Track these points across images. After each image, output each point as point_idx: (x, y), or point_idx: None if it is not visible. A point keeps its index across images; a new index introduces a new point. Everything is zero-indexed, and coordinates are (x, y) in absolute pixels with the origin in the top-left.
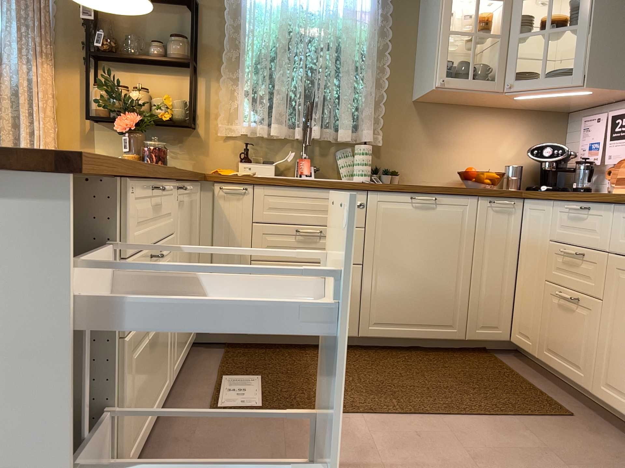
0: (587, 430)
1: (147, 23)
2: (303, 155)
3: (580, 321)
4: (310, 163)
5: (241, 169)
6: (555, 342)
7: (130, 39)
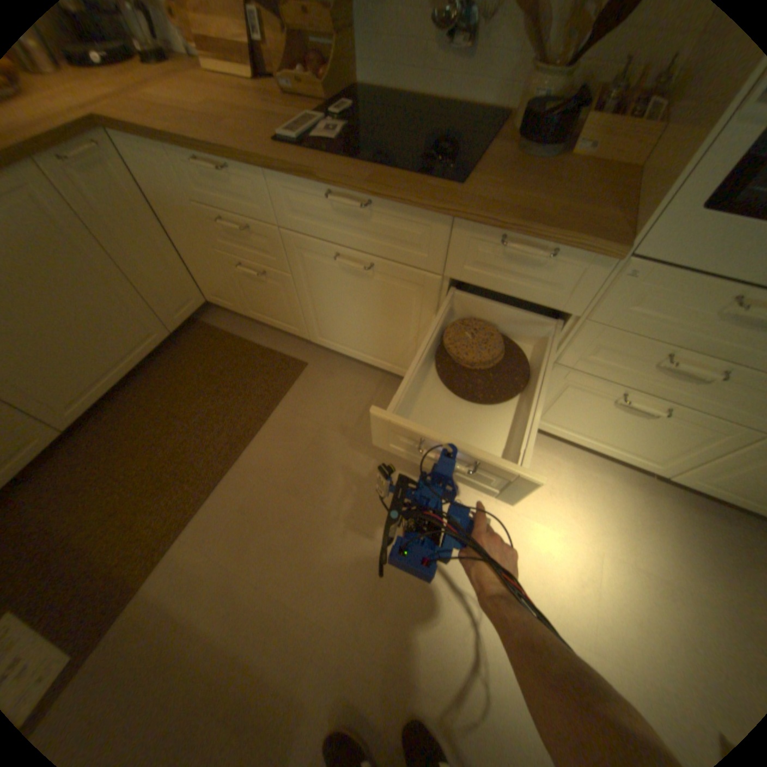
0: (322, 372)
1: None
2: None
3: (274, 291)
4: None
5: None
6: (256, 305)
7: None
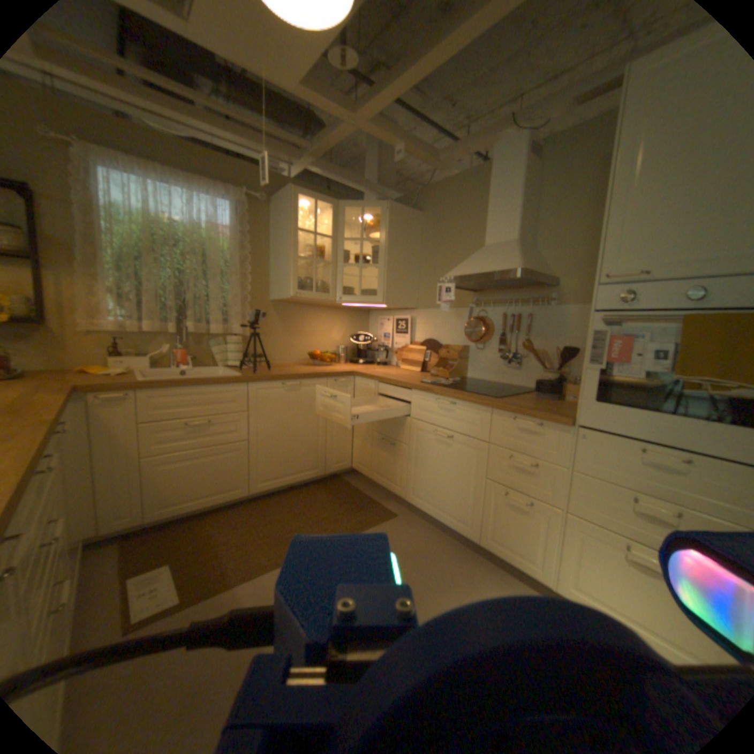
0: (405, 524)
1: None
2: (175, 347)
3: (394, 457)
4: (182, 353)
5: (108, 365)
6: (380, 469)
7: None
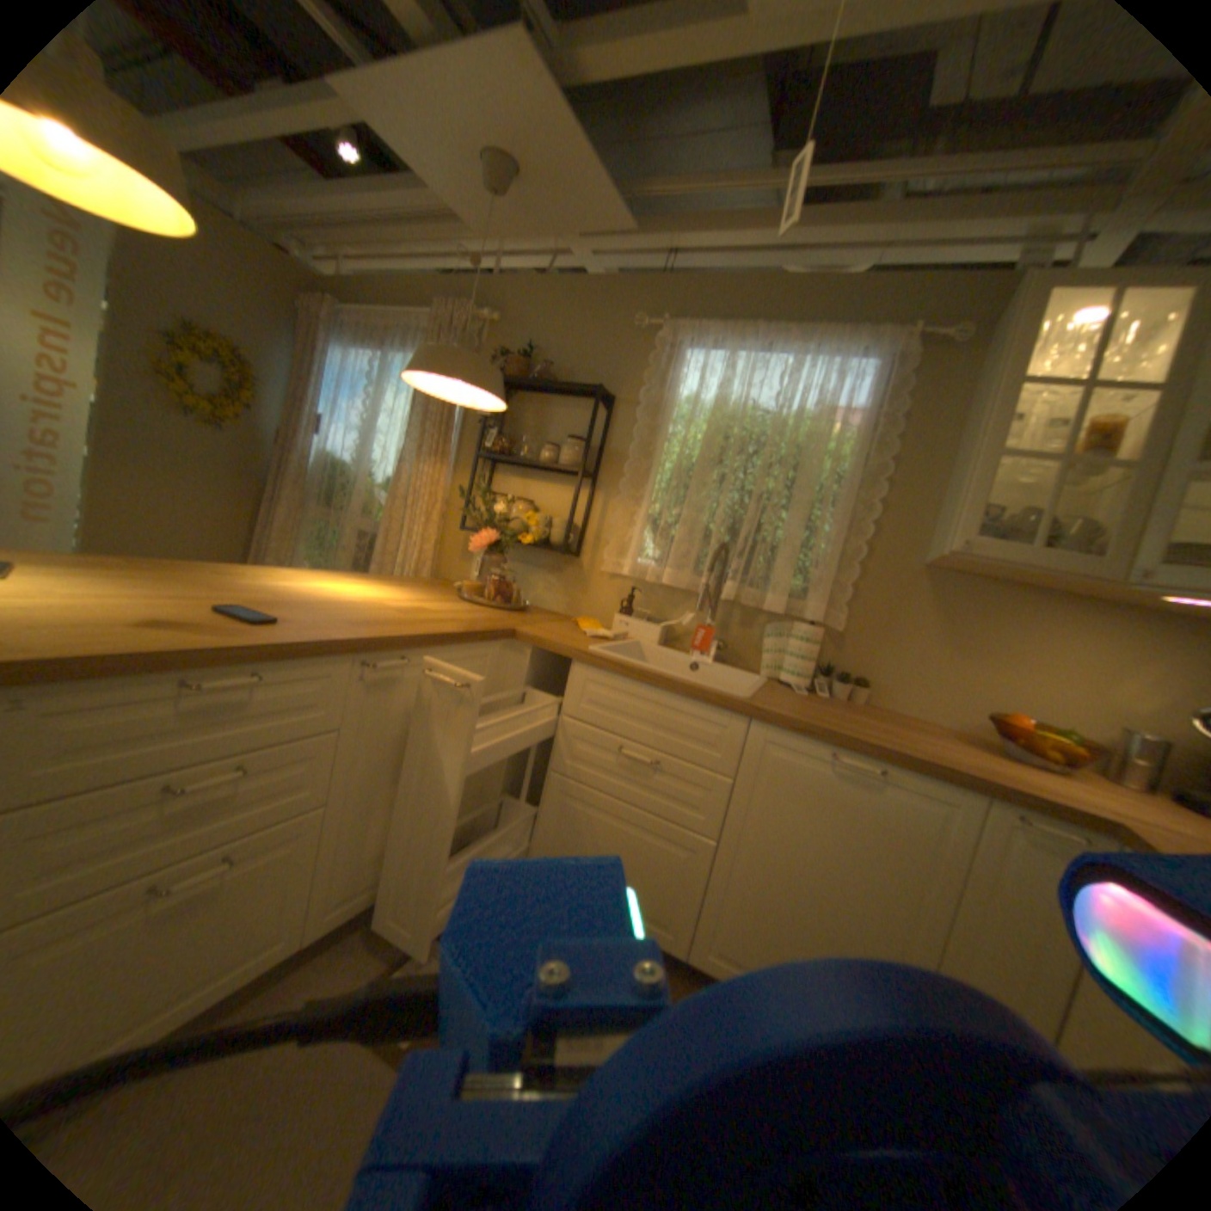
0: None
1: (551, 421)
2: (706, 623)
3: None
4: (720, 637)
5: (615, 625)
6: None
7: (525, 439)
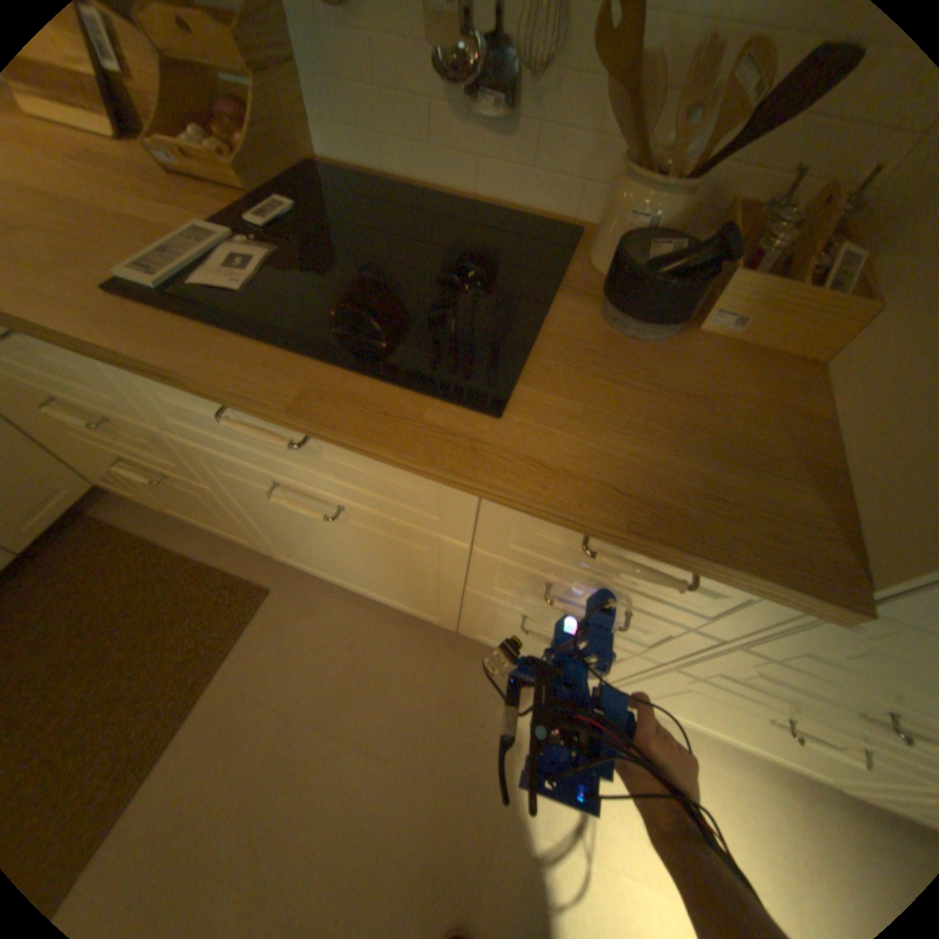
0: (294, 606)
1: None
2: None
3: (191, 498)
4: None
5: None
6: (172, 507)
7: None
